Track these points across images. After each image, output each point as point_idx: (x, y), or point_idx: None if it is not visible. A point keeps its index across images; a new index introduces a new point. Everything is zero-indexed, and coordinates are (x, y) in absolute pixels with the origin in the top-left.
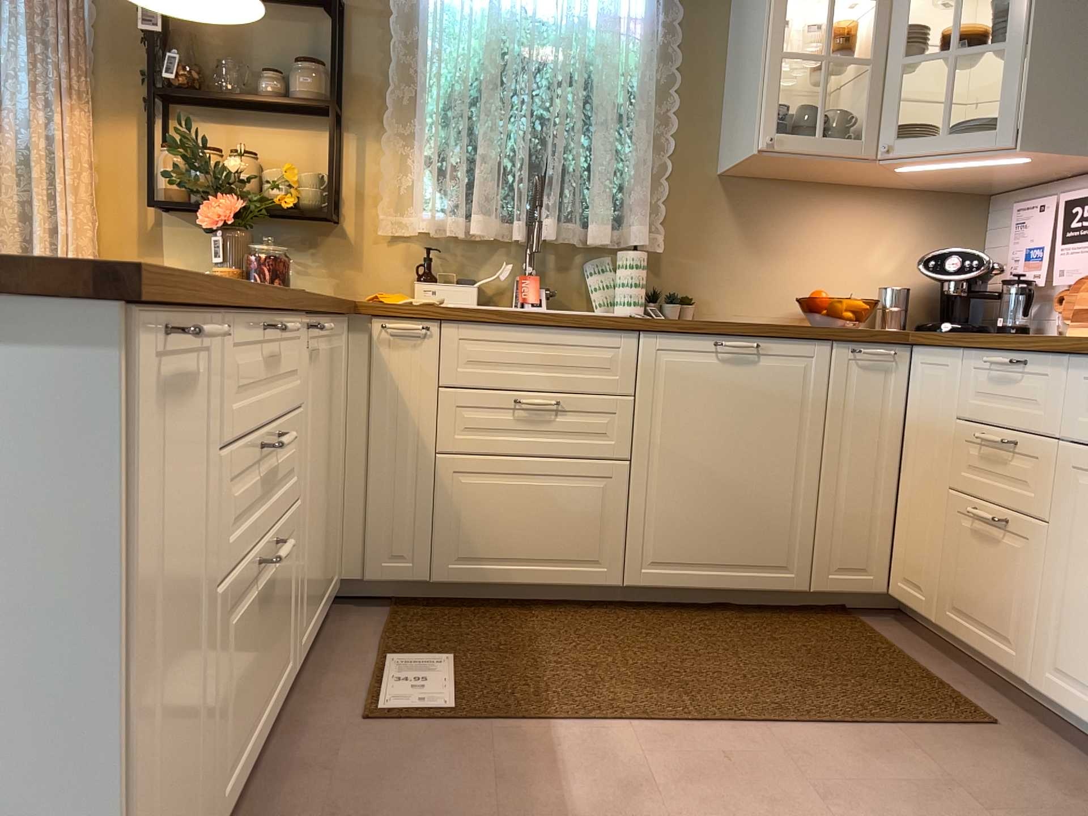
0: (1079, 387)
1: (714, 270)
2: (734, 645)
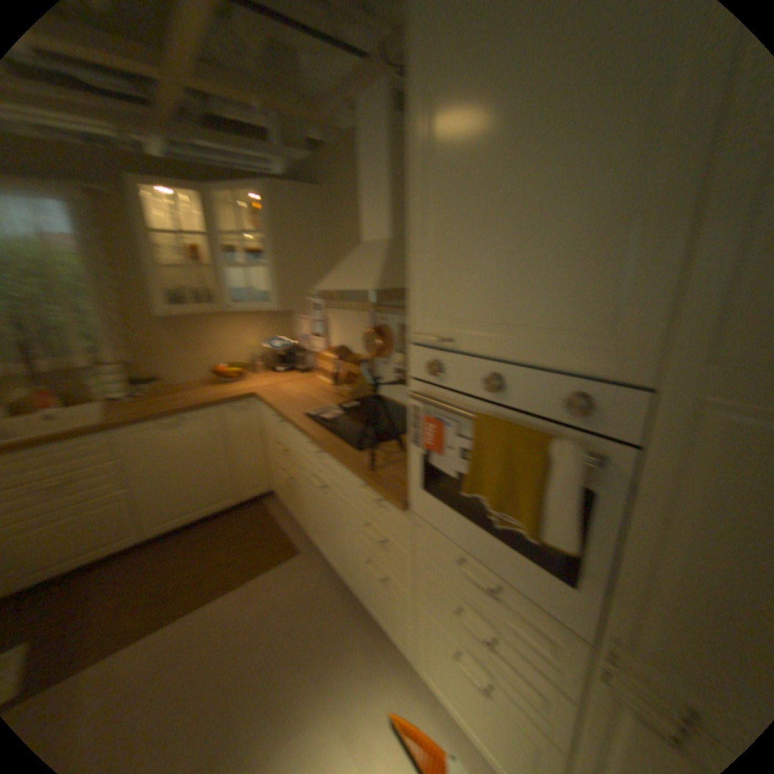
0: (294, 437)
1: (158, 361)
2: (194, 551)
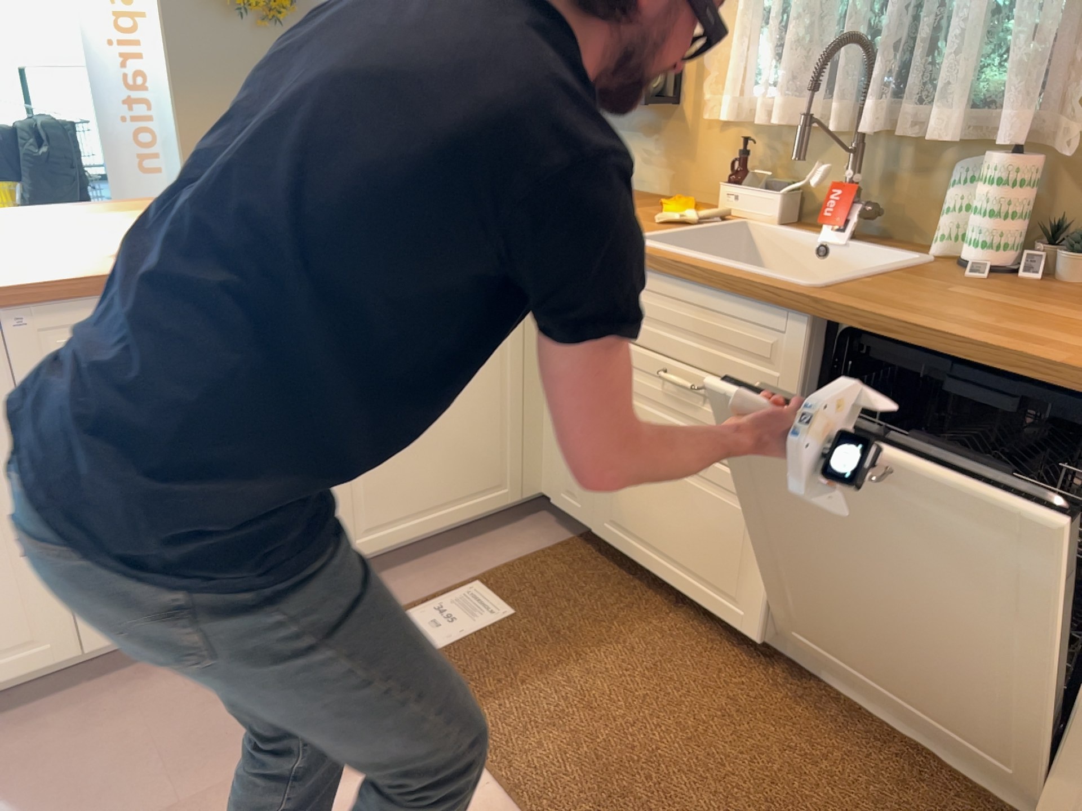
0: None
1: None
2: (801, 804)
